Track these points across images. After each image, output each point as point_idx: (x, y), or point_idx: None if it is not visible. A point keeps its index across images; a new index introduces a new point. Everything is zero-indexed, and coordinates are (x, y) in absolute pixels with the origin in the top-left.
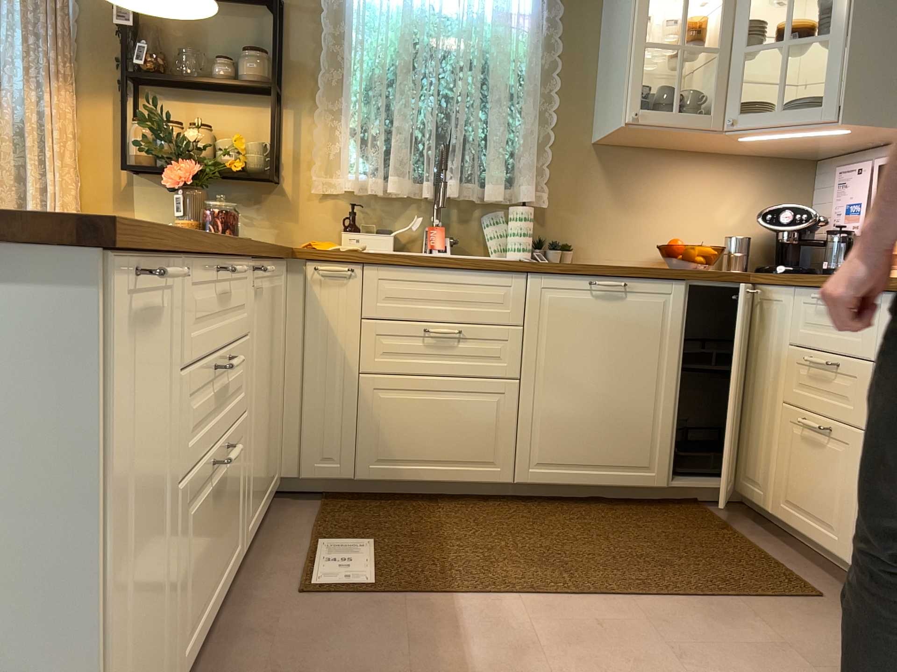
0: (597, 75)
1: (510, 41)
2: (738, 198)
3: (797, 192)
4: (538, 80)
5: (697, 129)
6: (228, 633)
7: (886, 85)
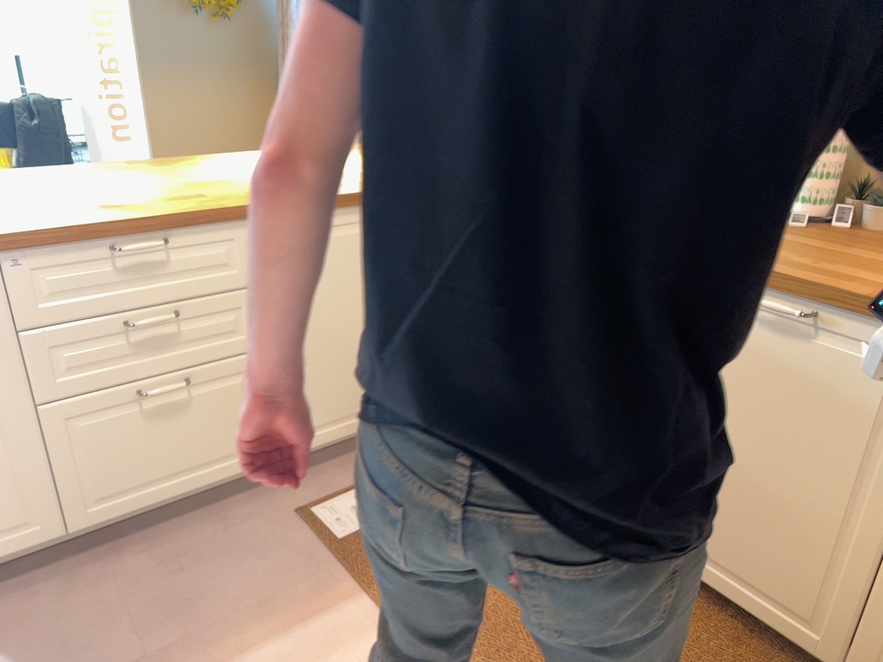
0: None
1: None
2: None
3: None
4: None
5: None
6: (222, 510)
7: None
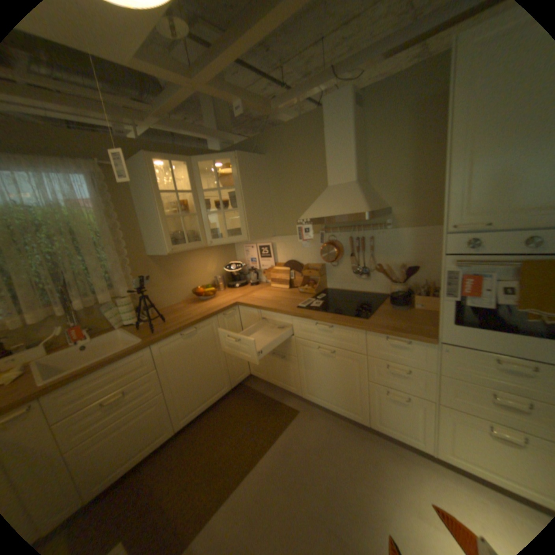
0: (137, 224)
1: (81, 217)
2: (212, 261)
3: (229, 252)
4: (106, 233)
5: (196, 248)
6: None
7: (257, 225)
